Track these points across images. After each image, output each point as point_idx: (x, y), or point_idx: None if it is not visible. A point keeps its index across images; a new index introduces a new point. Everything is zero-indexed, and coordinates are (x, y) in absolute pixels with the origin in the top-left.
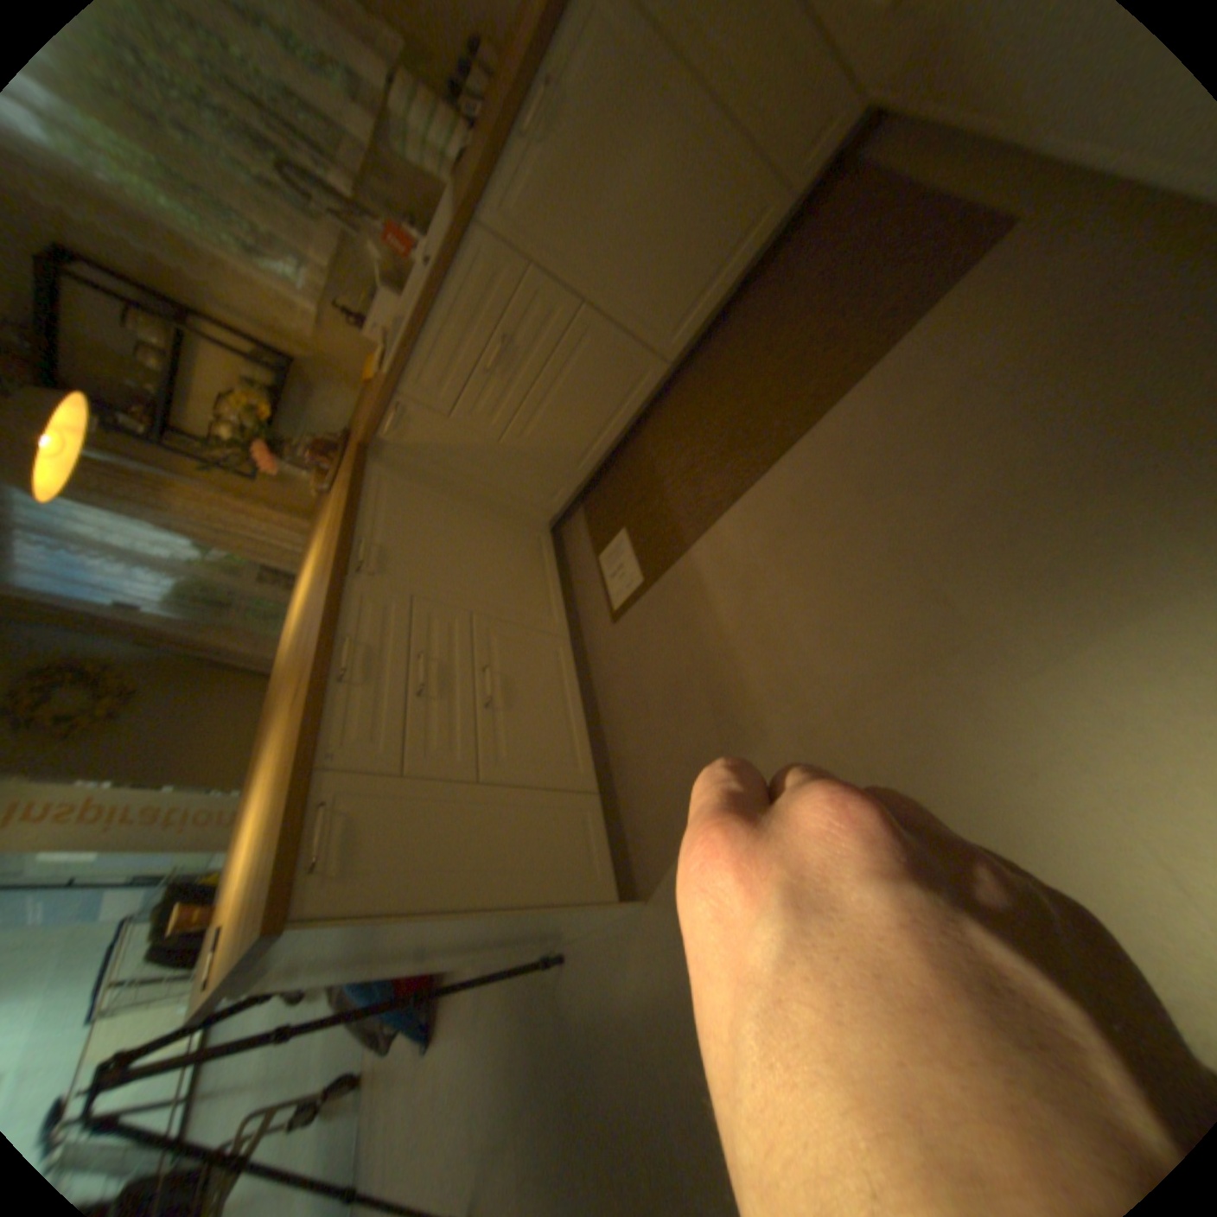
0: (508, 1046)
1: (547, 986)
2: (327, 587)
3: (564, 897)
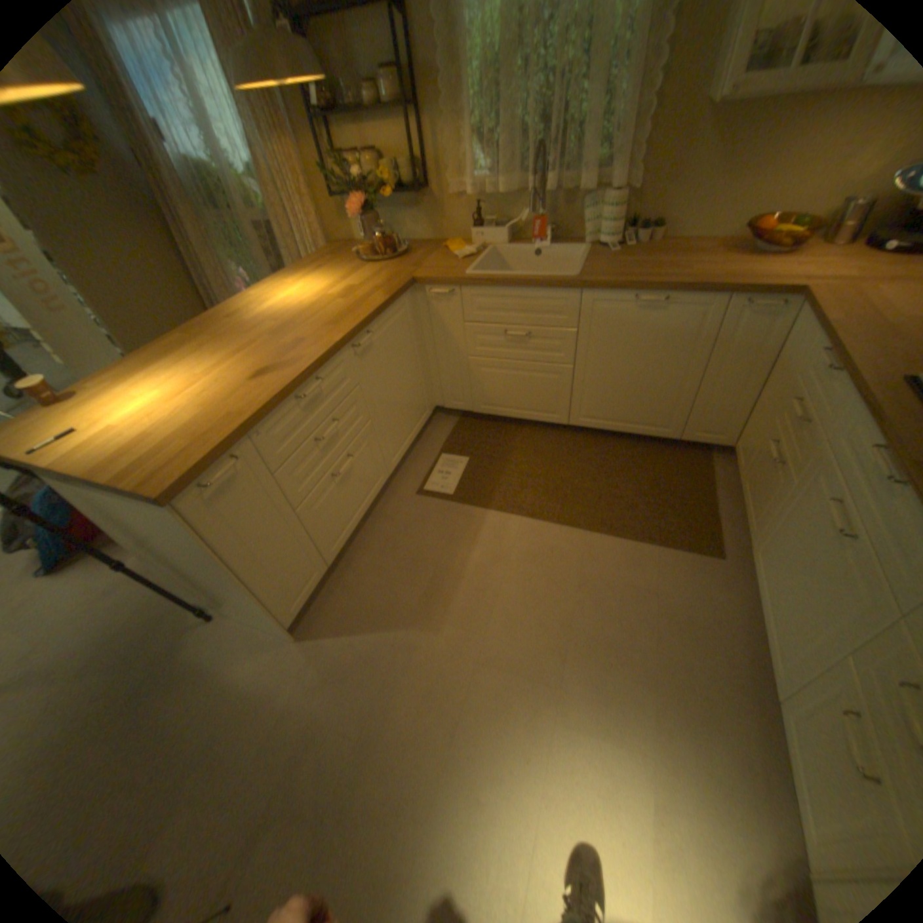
0: (117, 630)
1: (182, 623)
2: (332, 338)
3: (270, 607)
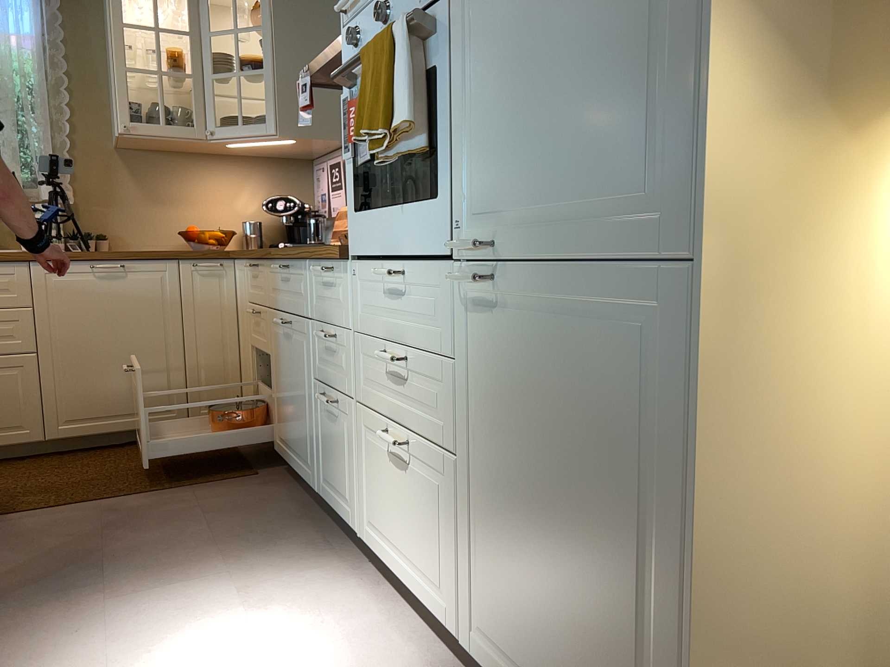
0: None
1: None
2: None
3: None
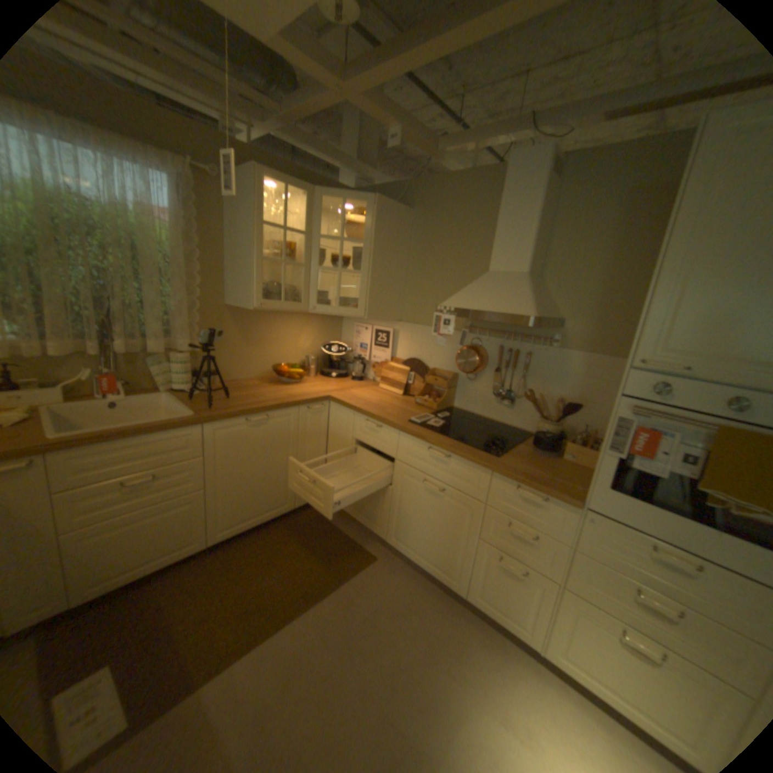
0: None
1: None
2: None
3: None
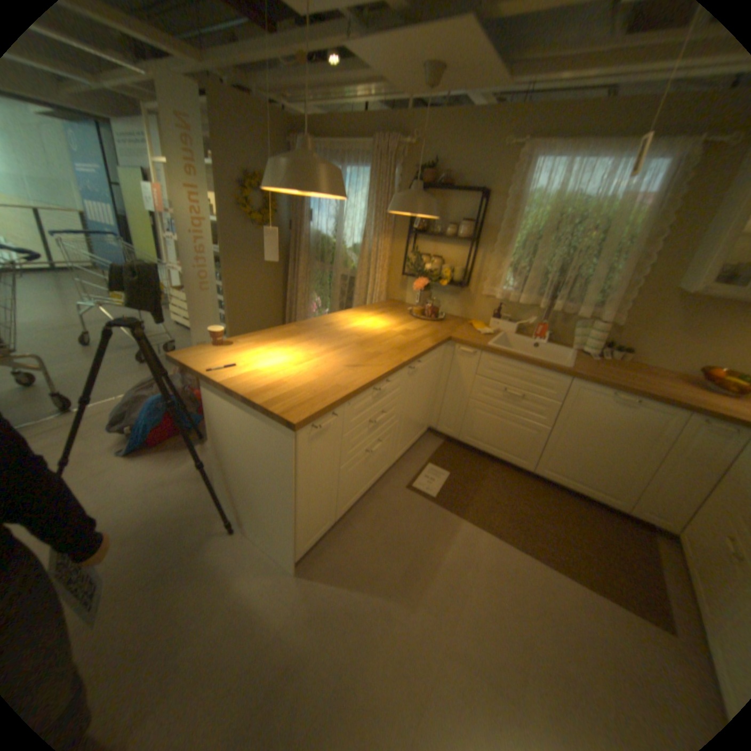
0: (161, 517)
1: (210, 529)
2: (401, 359)
3: (297, 537)
